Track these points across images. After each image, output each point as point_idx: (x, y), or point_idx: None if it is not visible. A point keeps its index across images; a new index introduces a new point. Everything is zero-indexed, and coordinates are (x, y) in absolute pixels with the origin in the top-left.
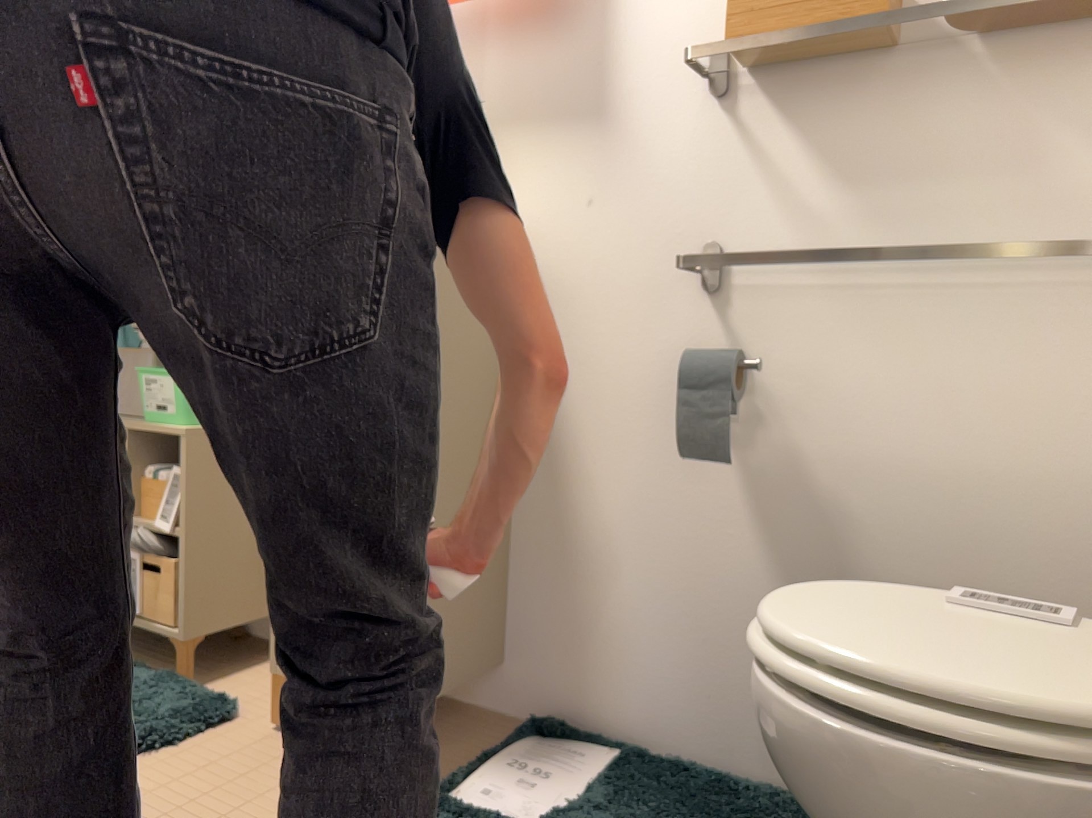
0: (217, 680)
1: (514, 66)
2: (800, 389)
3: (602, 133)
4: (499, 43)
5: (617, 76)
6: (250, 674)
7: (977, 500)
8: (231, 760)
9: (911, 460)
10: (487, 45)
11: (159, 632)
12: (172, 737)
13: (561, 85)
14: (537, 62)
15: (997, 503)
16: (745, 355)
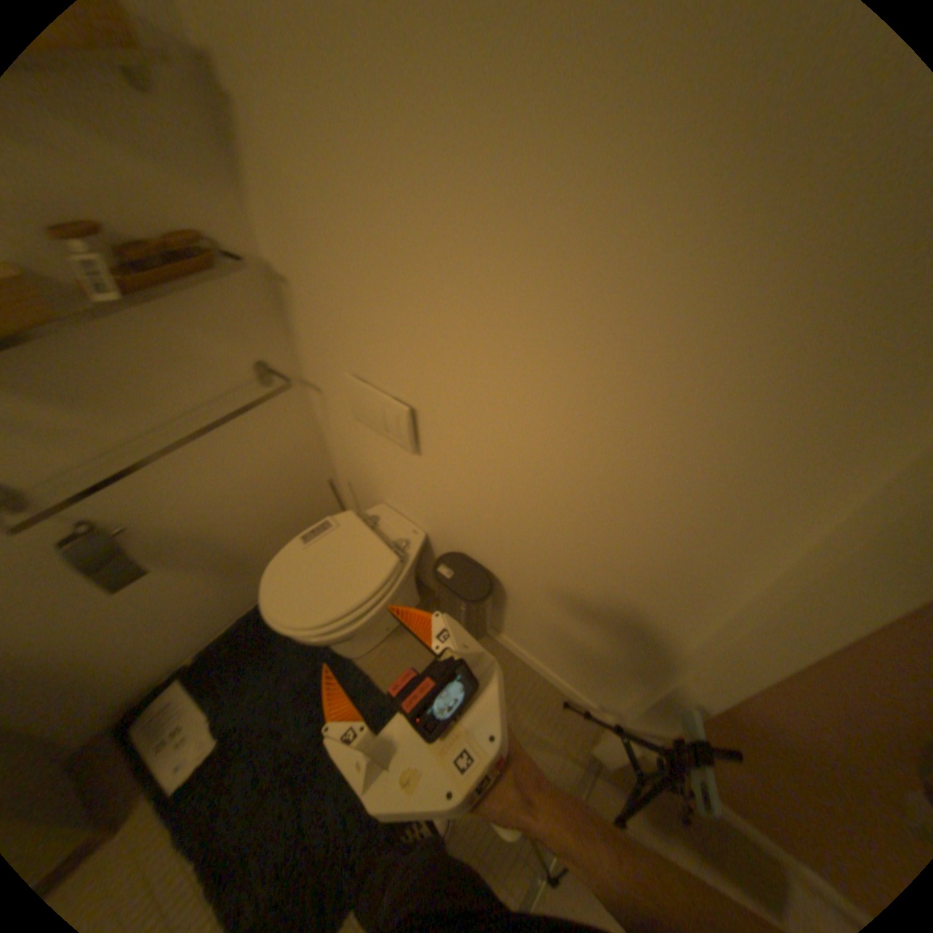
0: None
1: None
2: (133, 512)
3: None
4: None
5: None
6: None
7: (245, 490)
8: None
9: (211, 497)
10: None
11: None
12: None
13: None
14: None
15: (252, 485)
16: (80, 524)
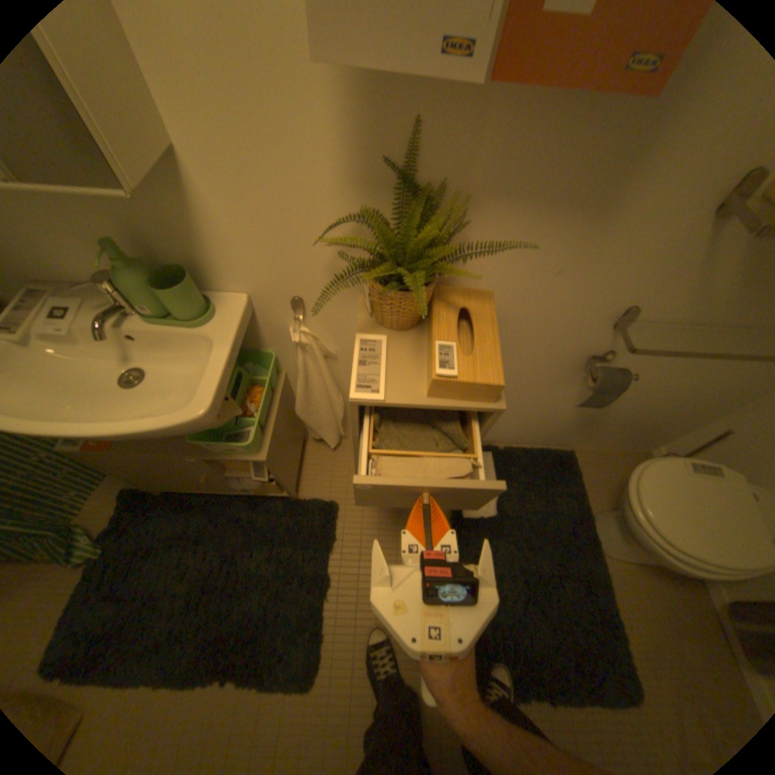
0: (301, 483)
1: (529, 129)
2: (633, 363)
3: (596, 223)
4: (517, 89)
5: (643, 171)
6: (309, 469)
7: (678, 392)
8: (365, 534)
9: (663, 383)
10: (500, 87)
11: (273, 495)
12: (335, 541)
13: (578, 167)
14: (561, 132)
15: (685, 392)
16: (615, 352)
